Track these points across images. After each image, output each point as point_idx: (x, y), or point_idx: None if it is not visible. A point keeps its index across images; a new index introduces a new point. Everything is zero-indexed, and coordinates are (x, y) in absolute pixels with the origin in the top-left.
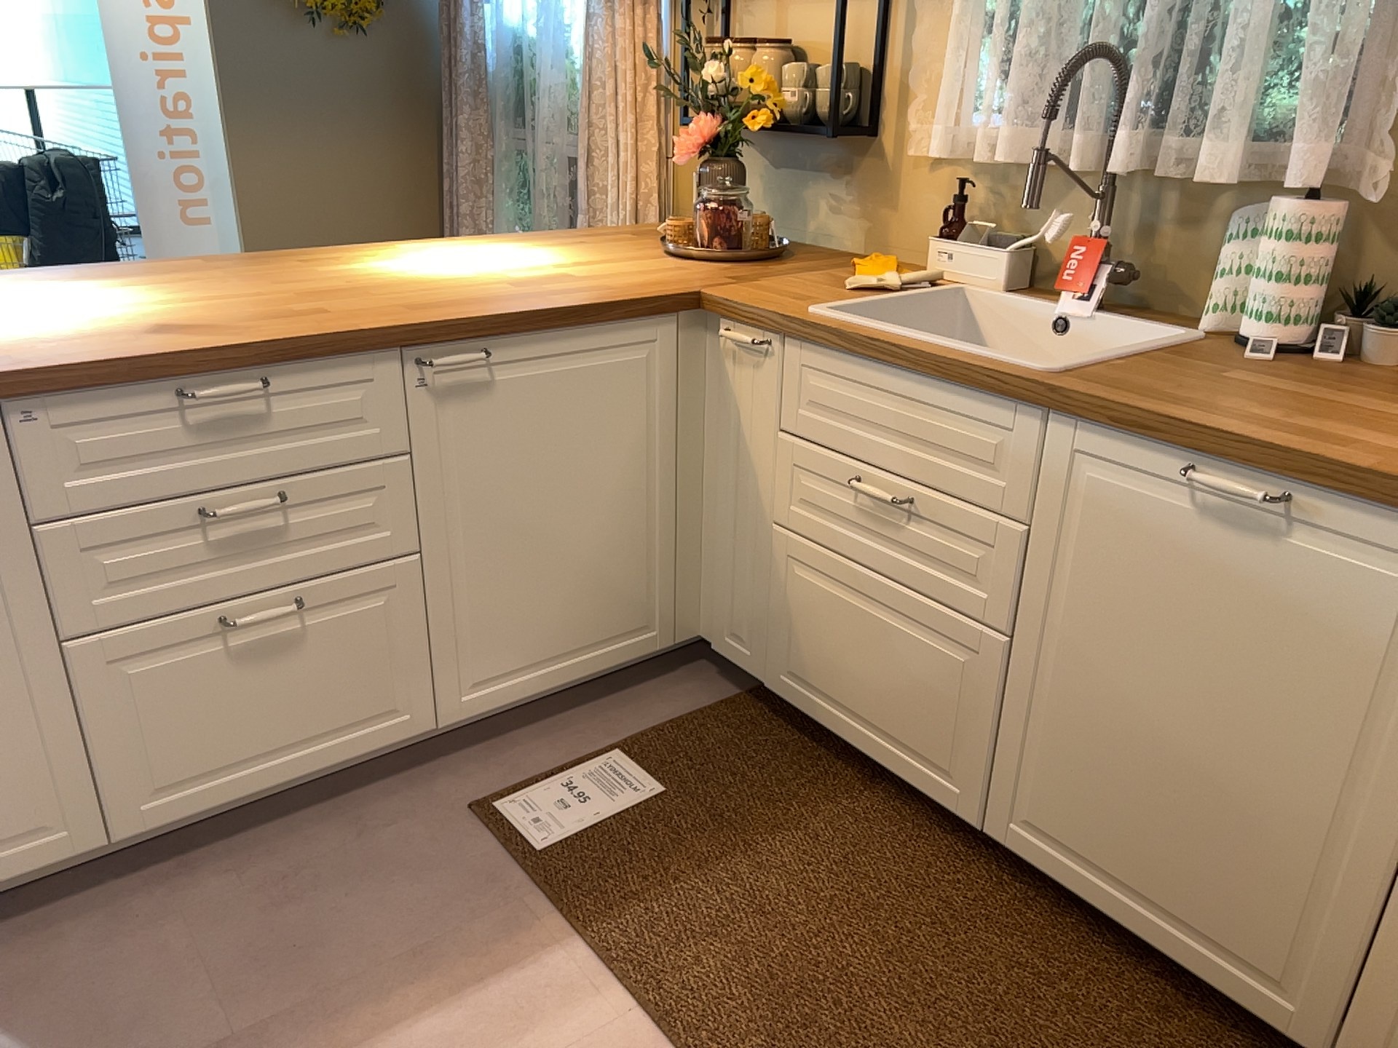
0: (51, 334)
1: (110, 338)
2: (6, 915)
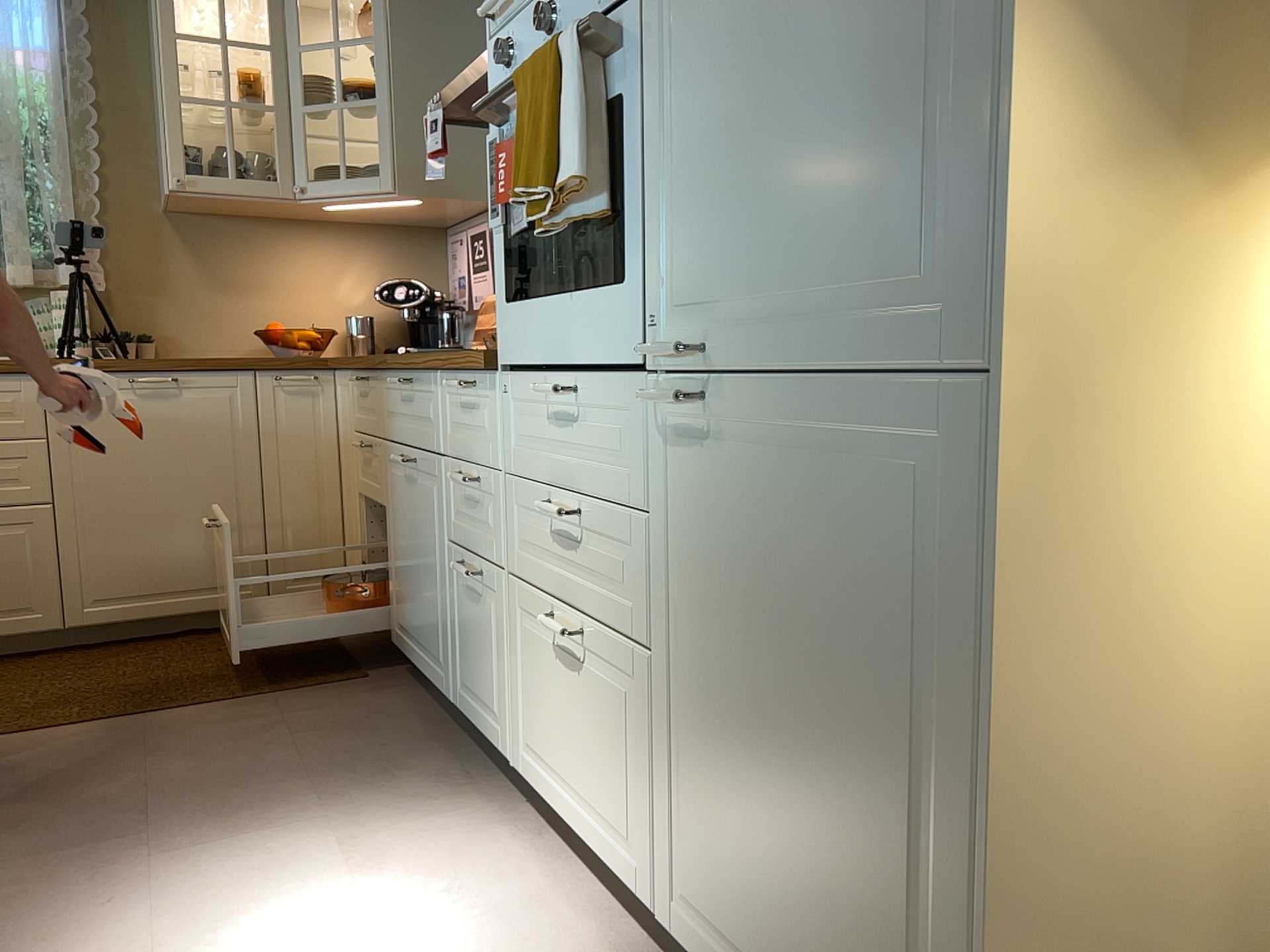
0: None
1: None
2: None
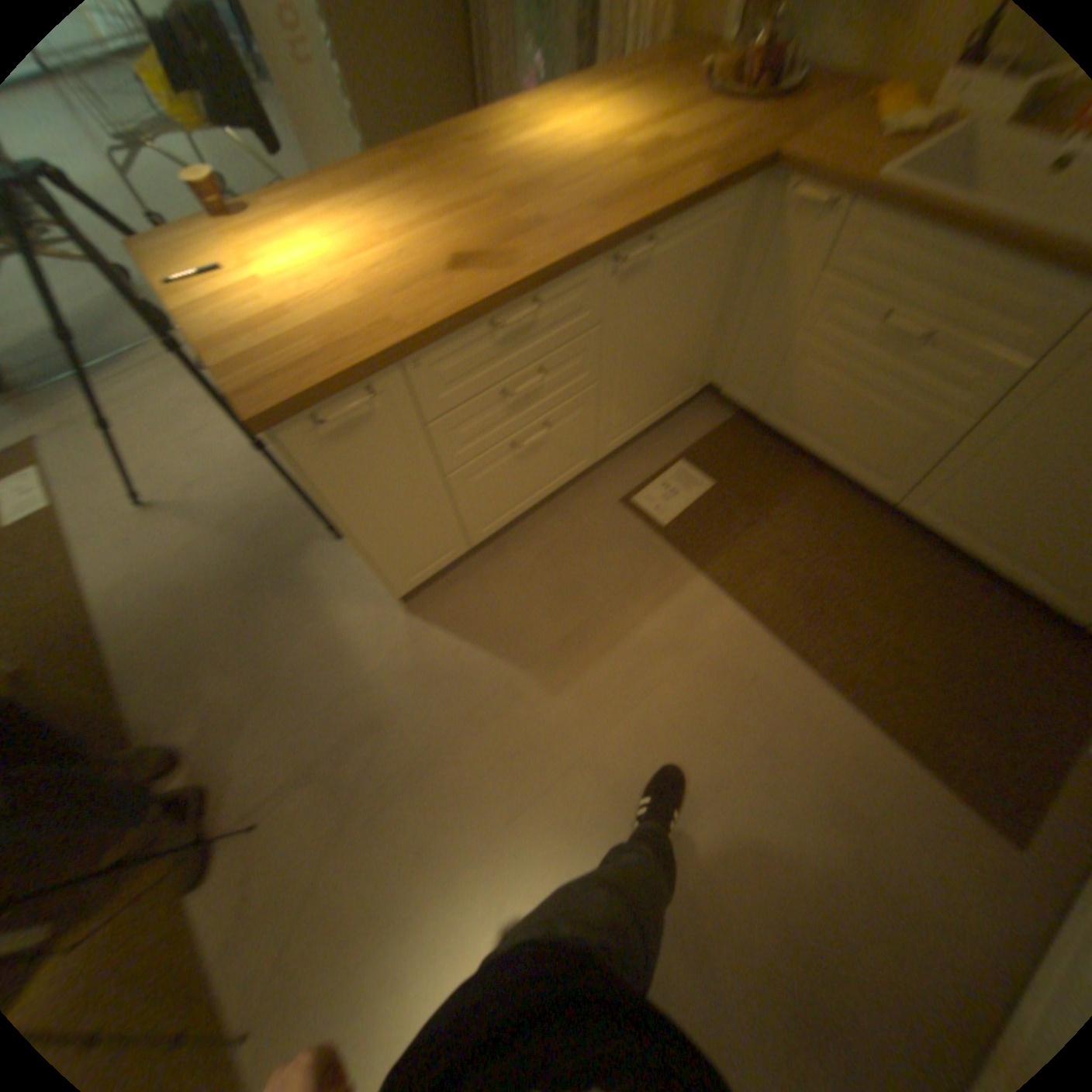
0: (379, 280)
1: (425, 282)
2: (428, 582)
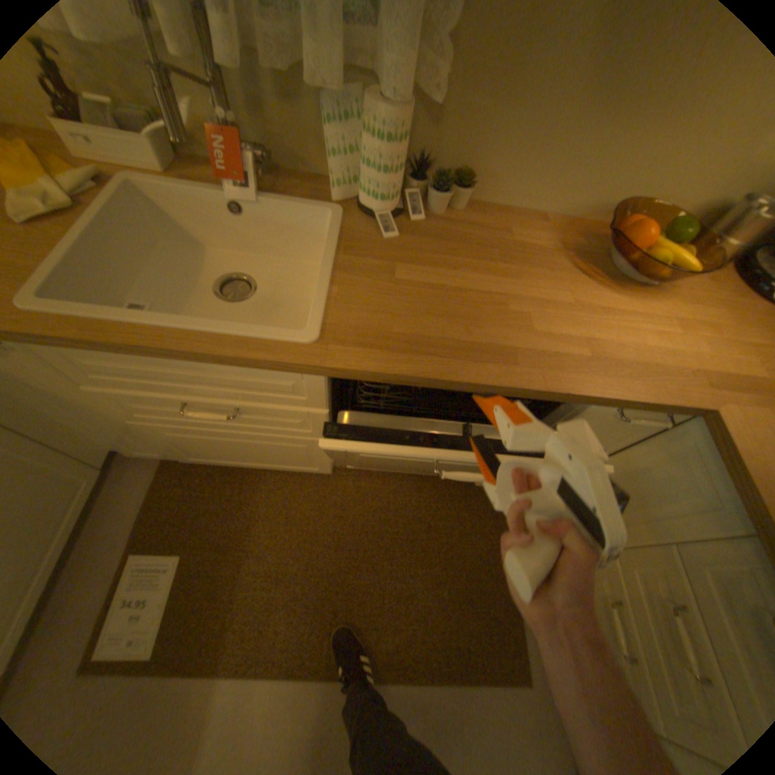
0: None
1: None
2: None
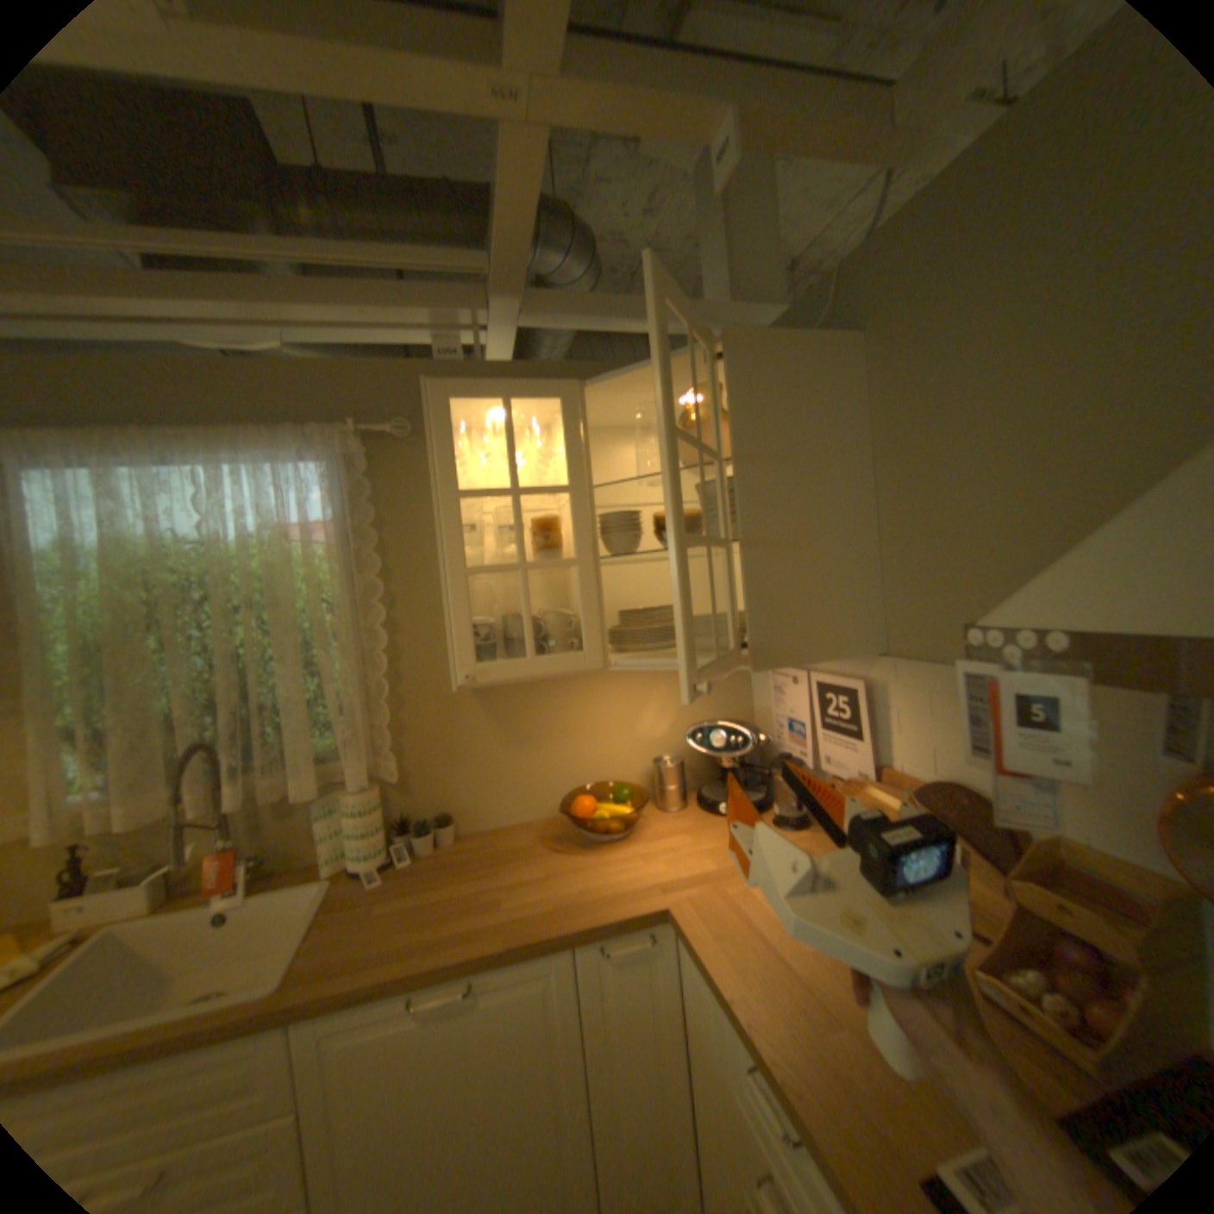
0: None
1: None
2: None
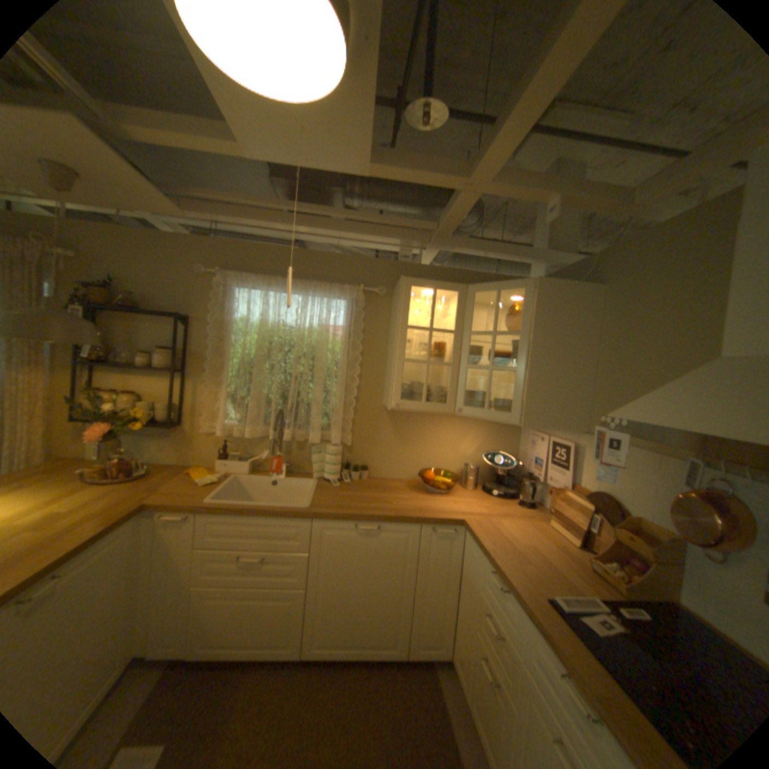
0: None
1: None
2: None
